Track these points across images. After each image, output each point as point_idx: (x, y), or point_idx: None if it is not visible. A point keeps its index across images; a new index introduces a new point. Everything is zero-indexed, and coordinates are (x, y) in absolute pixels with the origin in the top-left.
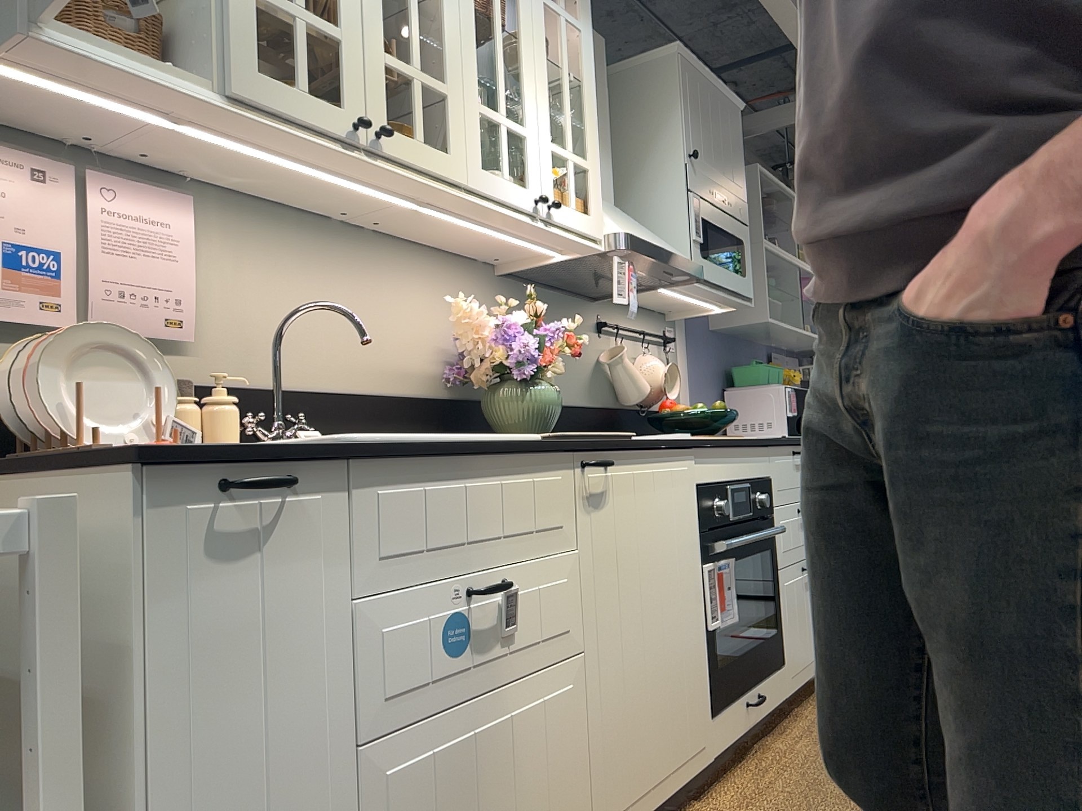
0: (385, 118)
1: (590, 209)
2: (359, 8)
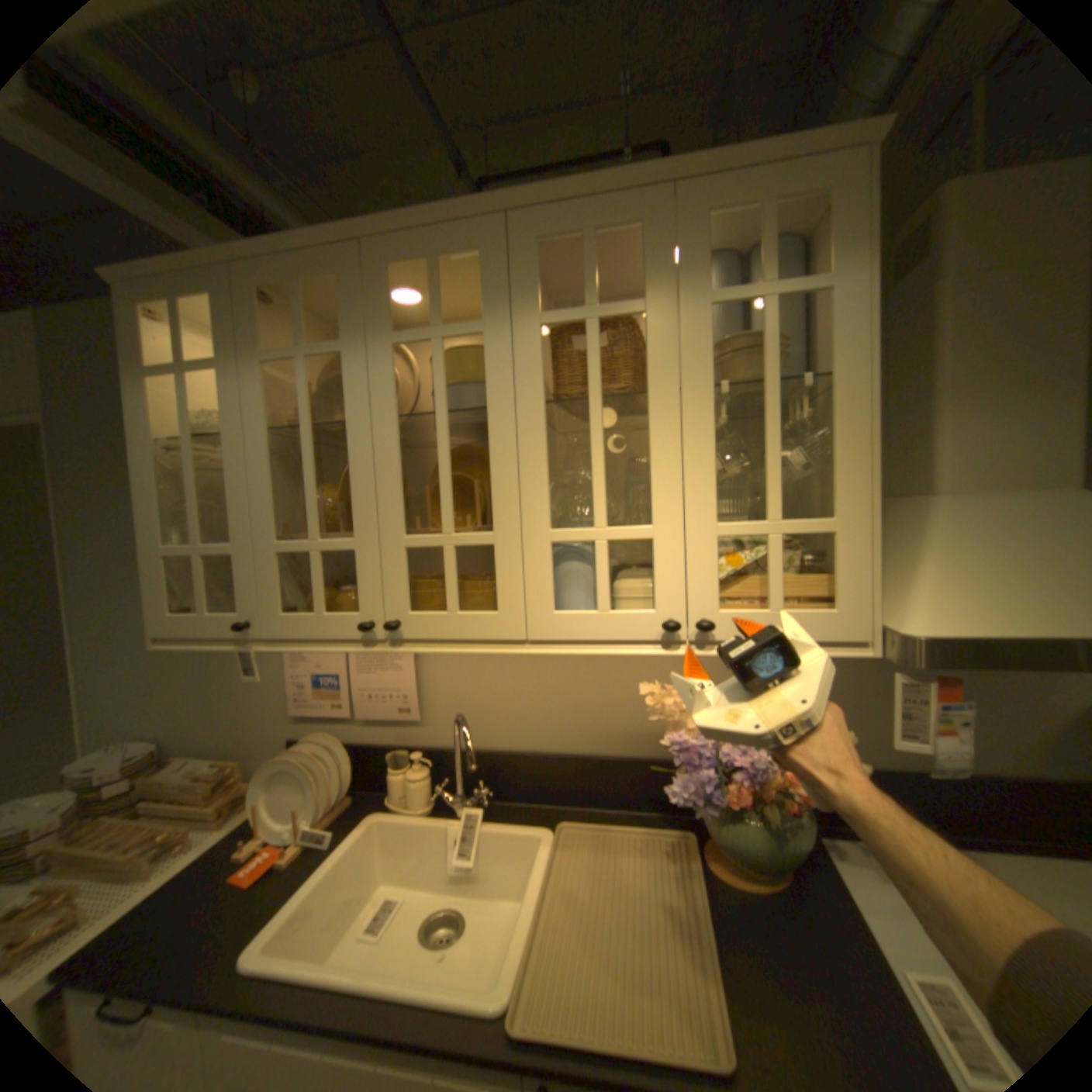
0: (407, 602)
1: (837, 594)
2: (375, 504)
